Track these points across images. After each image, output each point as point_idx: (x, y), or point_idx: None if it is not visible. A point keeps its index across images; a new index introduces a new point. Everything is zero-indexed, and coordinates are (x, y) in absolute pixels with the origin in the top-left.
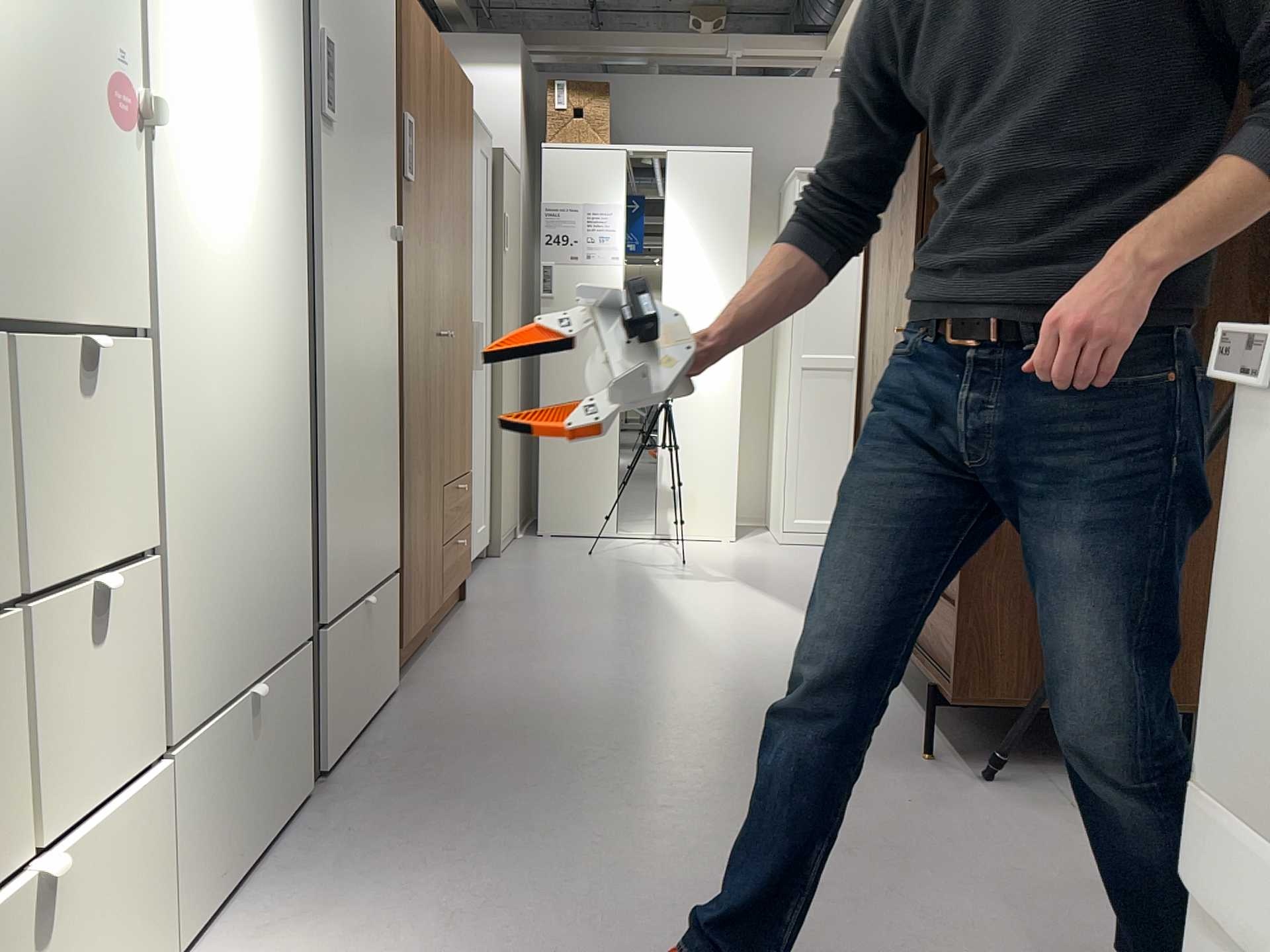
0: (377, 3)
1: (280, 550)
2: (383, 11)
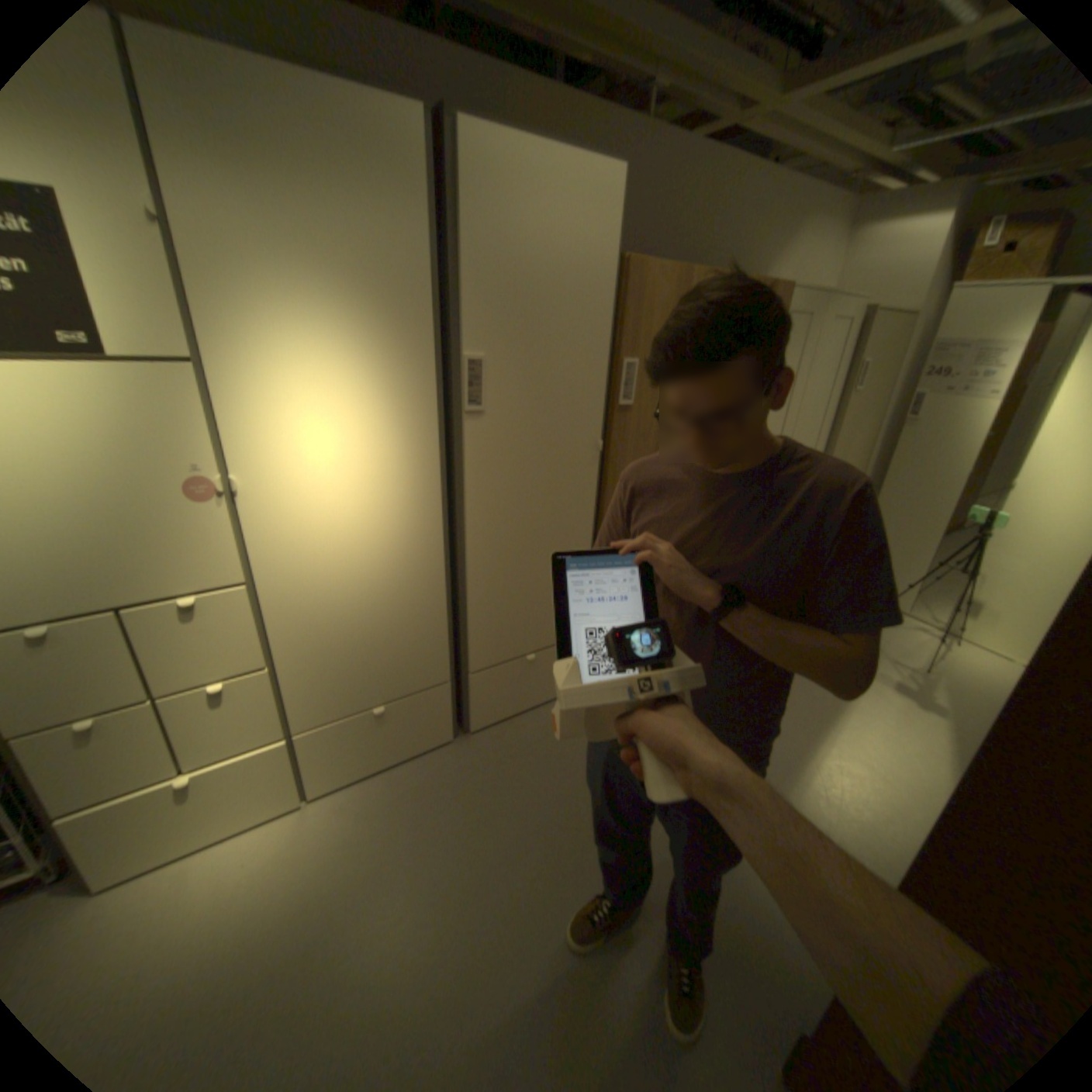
0: (578, 295)
1: (413, 647)
2: (591, 296)
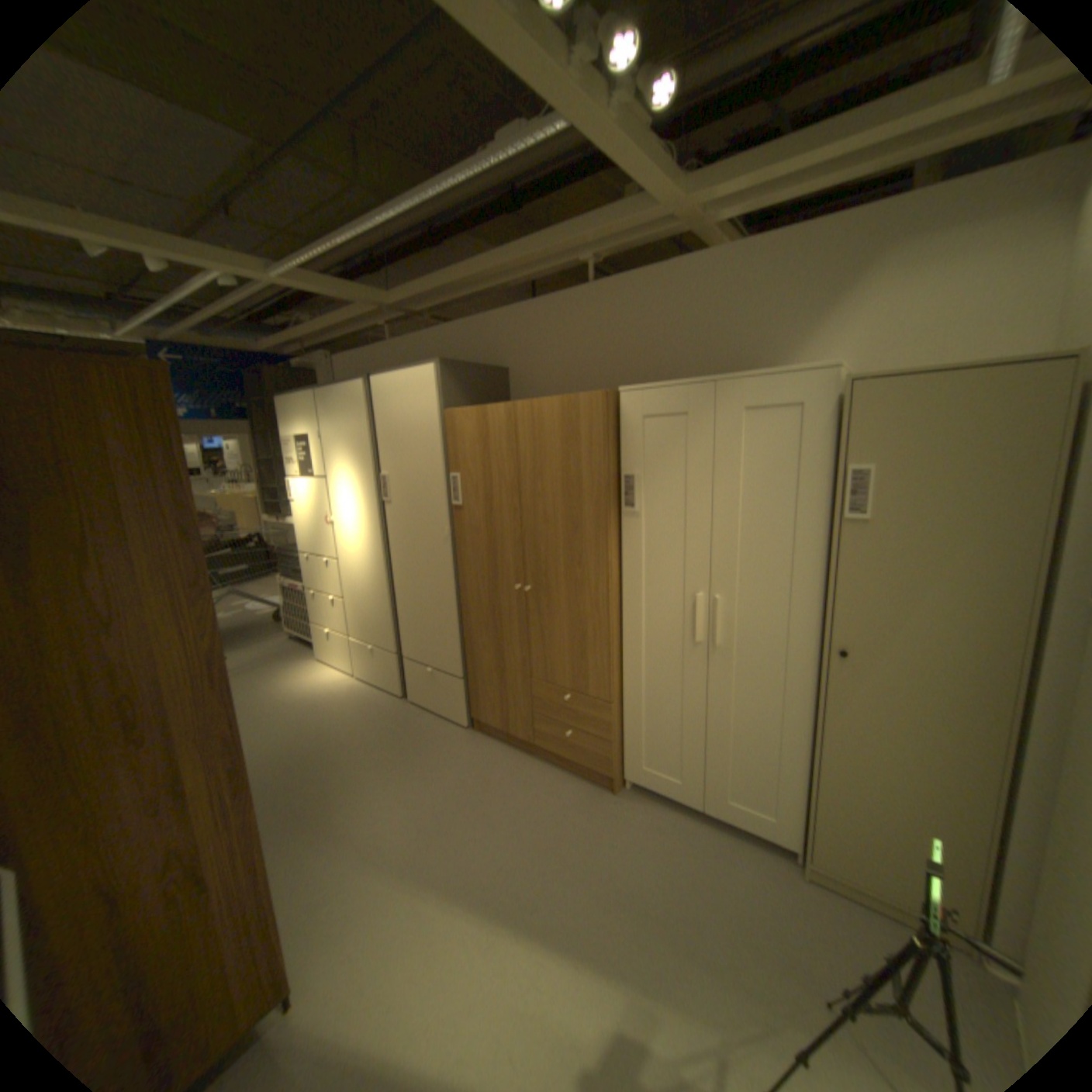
0: (422, 440)
1: (381, 622)
2: (428, 439)
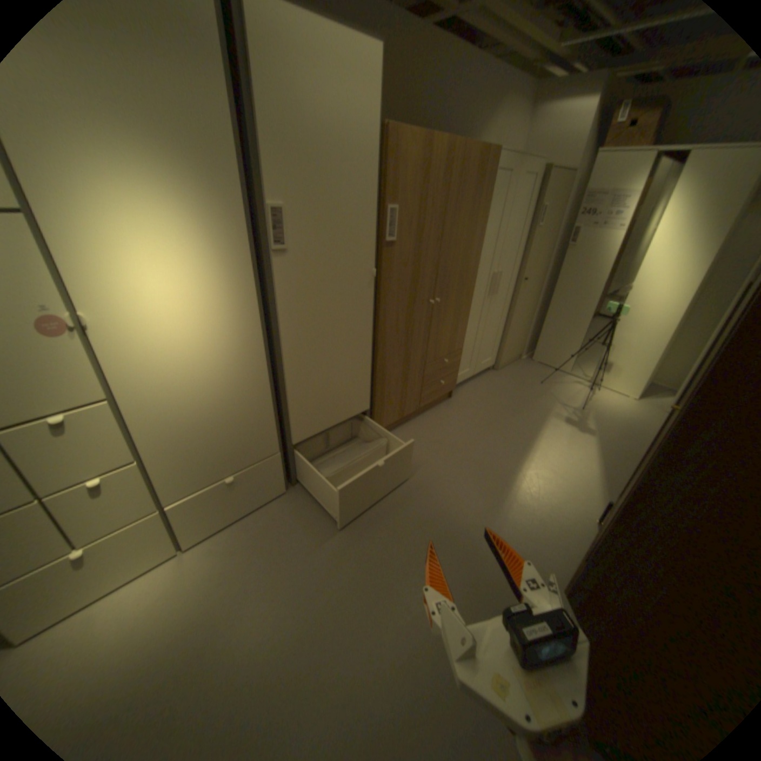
0: (352, 154)
1: (250, 431)
2: (362, 155)
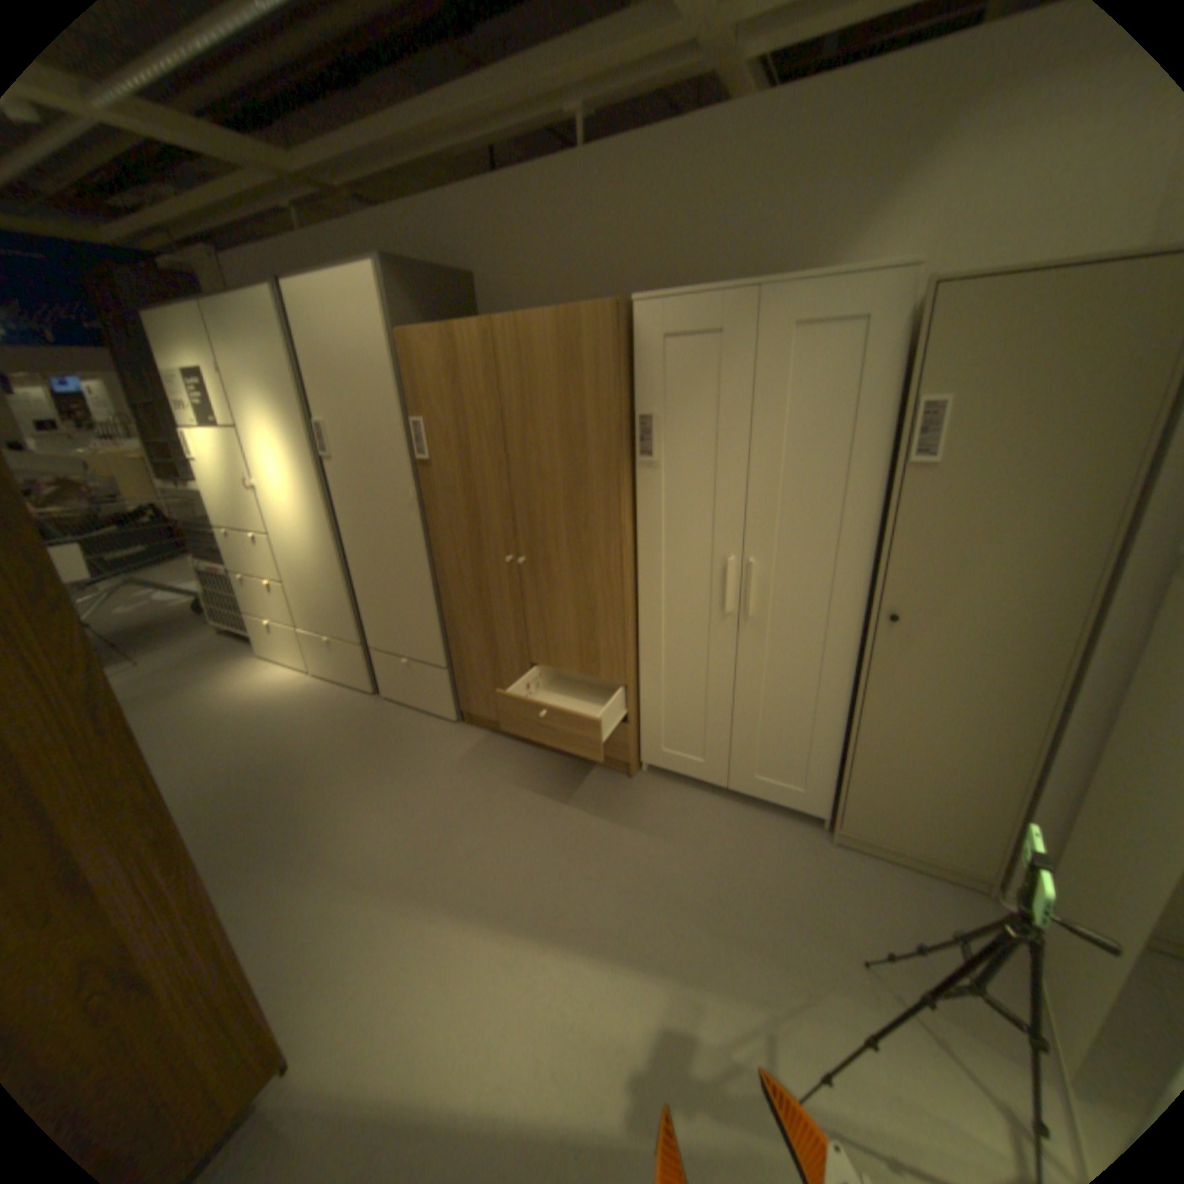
0: (365, 371)
1: (336, 607)
2: (374, 370)
